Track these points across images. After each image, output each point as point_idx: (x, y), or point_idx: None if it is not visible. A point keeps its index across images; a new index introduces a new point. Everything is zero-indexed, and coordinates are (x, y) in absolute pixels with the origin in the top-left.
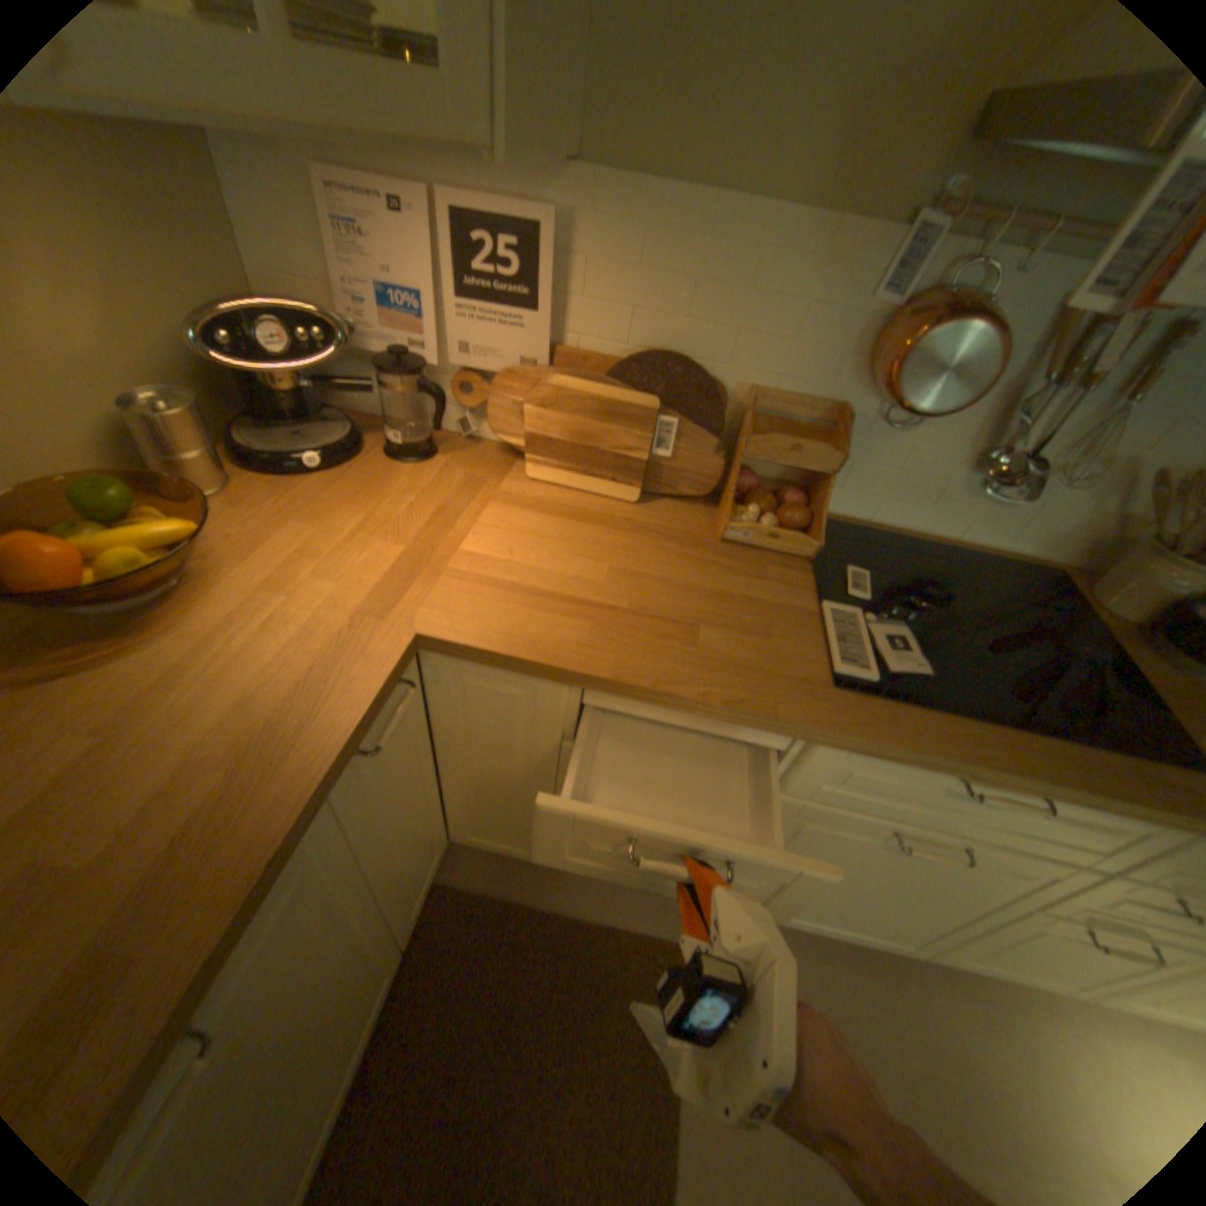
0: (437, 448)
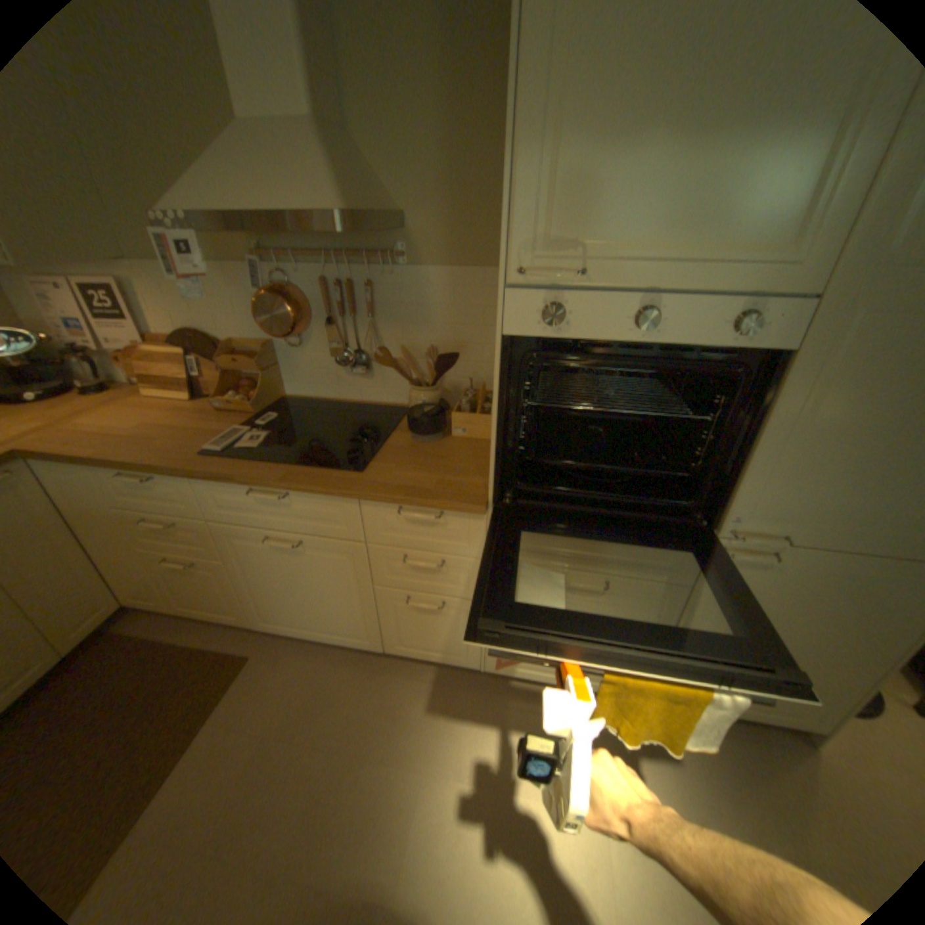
0: (108, 389)
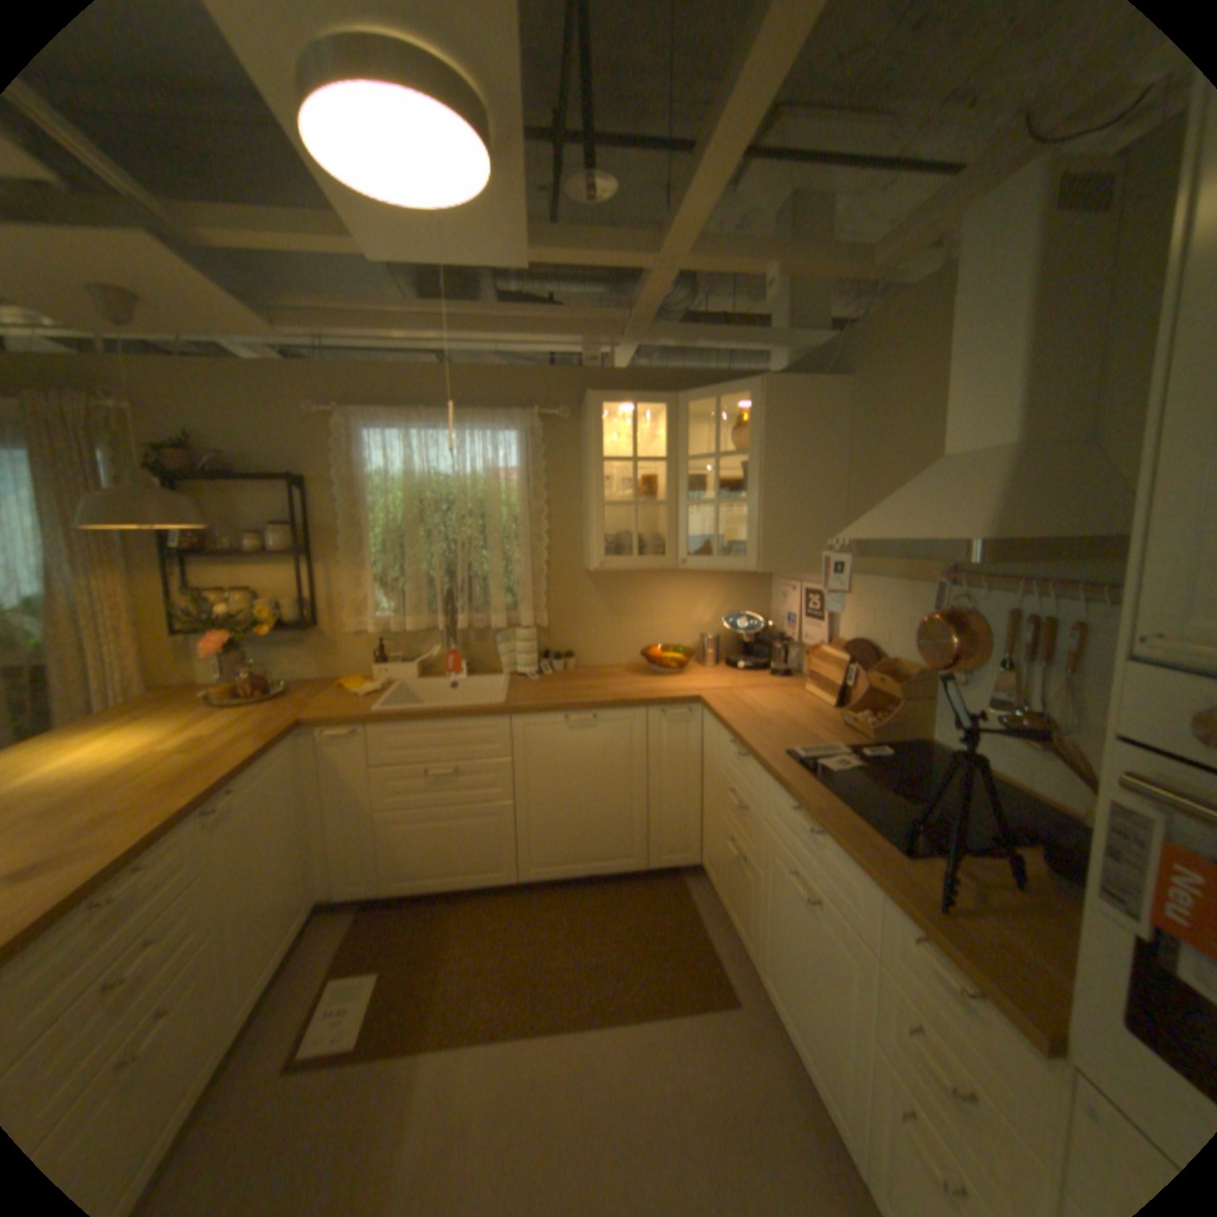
0: (790, 676)
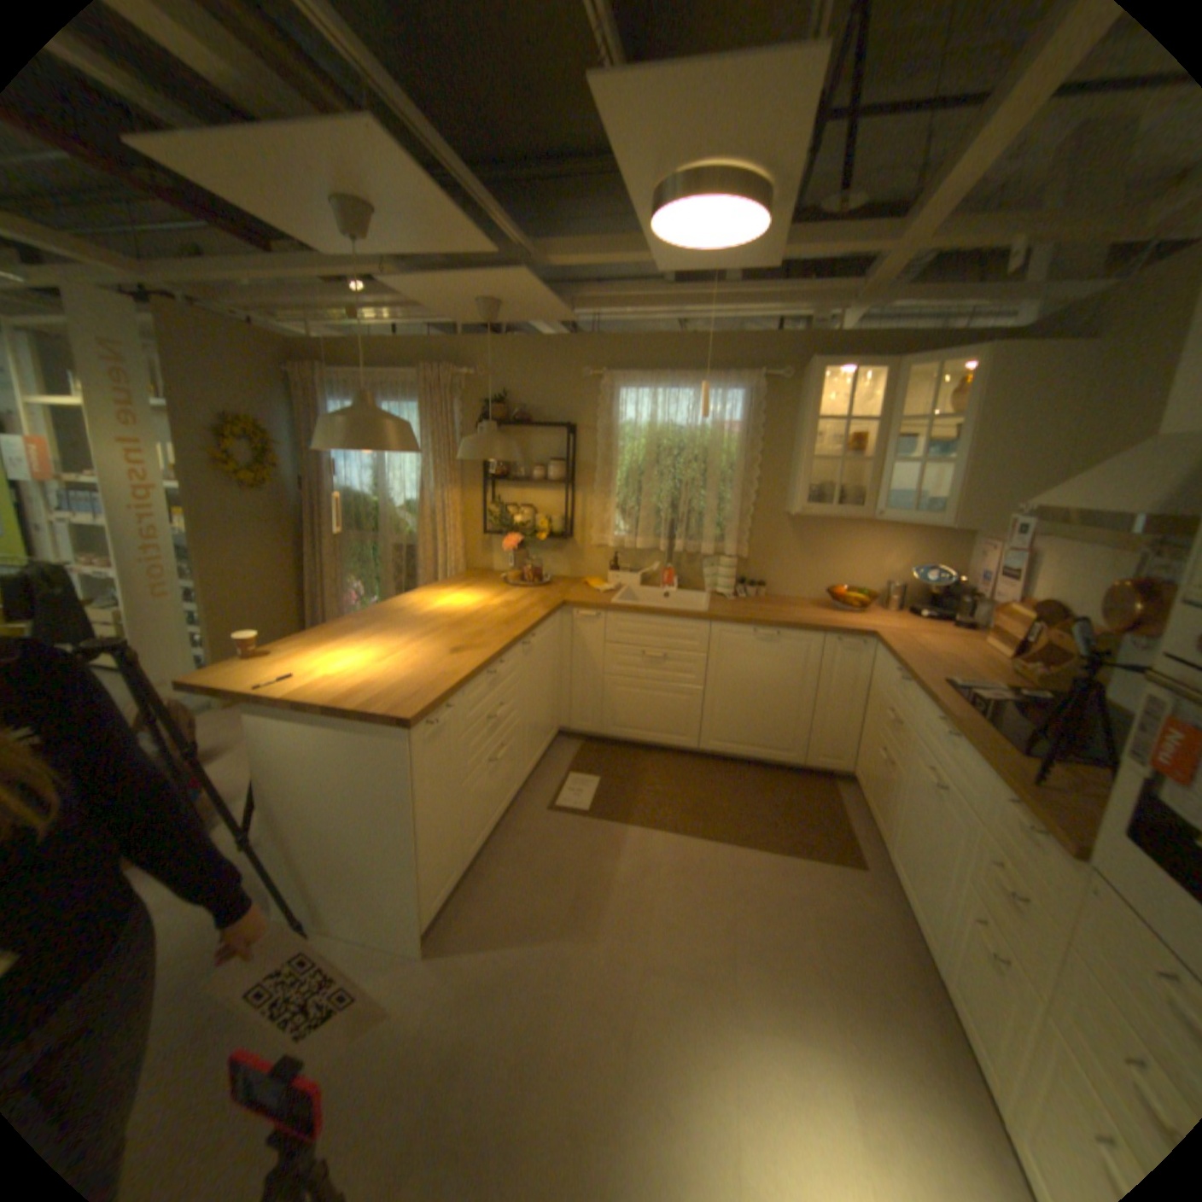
0: (974, 630)
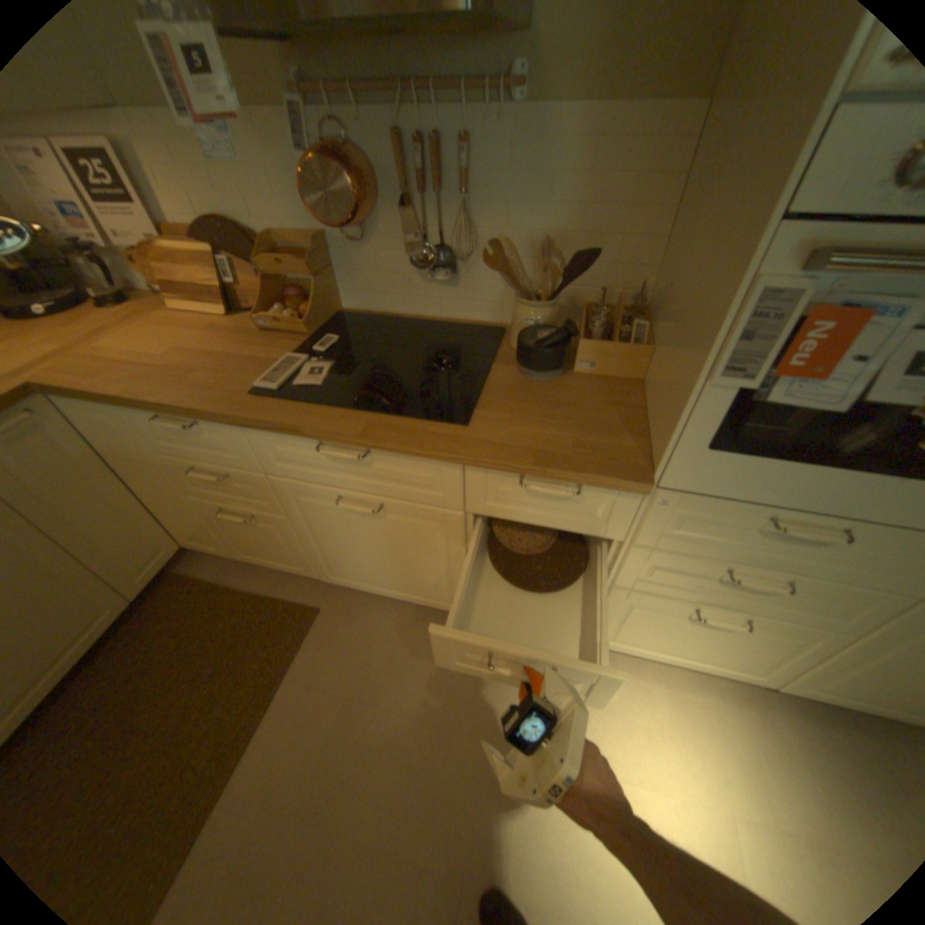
0: (127, 300)
